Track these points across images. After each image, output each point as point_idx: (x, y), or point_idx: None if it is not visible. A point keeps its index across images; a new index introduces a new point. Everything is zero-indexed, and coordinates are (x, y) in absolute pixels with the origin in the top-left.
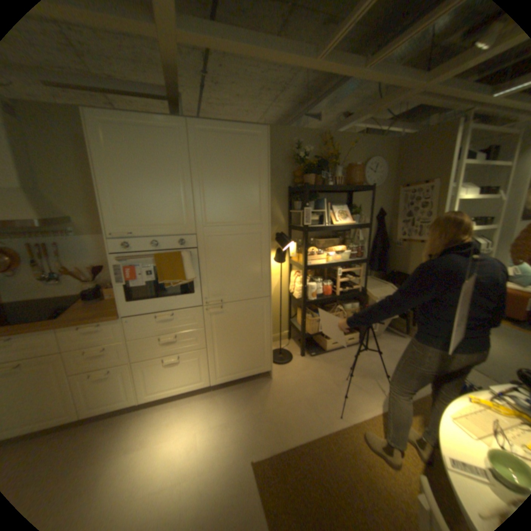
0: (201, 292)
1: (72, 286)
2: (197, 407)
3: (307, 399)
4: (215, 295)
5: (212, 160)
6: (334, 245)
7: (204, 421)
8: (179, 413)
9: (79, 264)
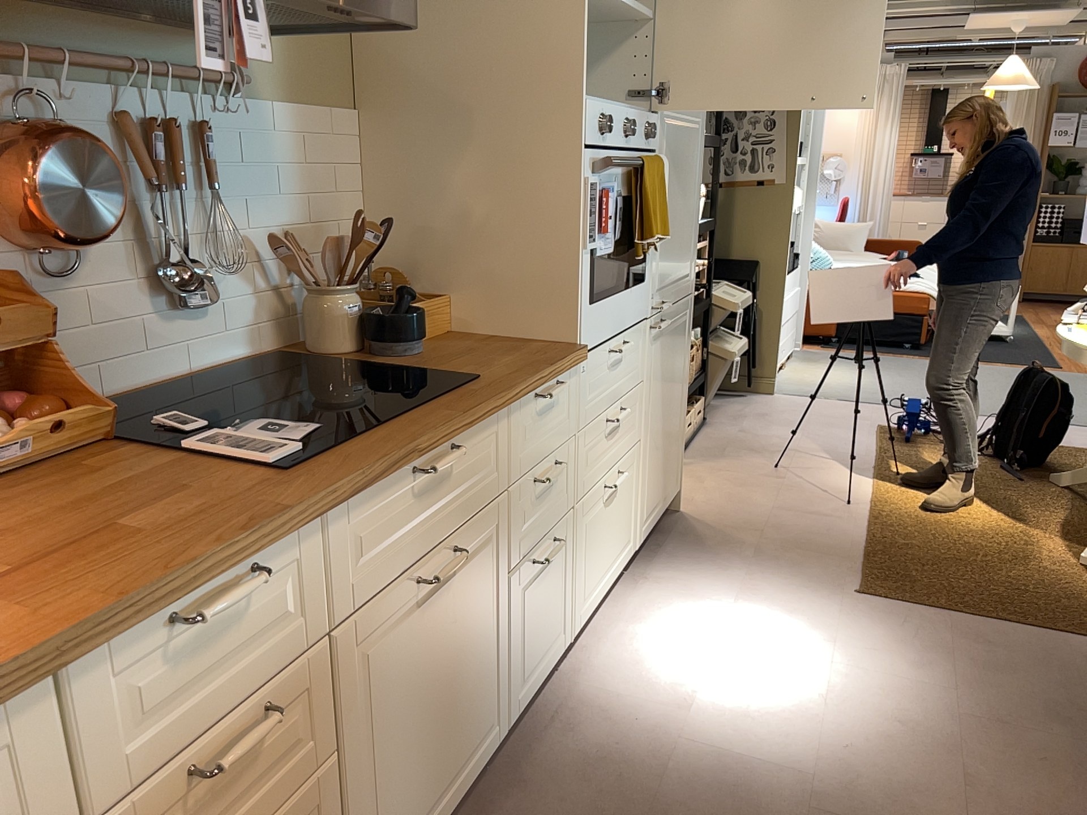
0: (651, 276)
1: (241, 316)
2: (650, 598)
3: (775, 506)
4: (661, 287)
5: None
6: None
7: (705, 602)
8: (640, 621)
9: (261, 220)
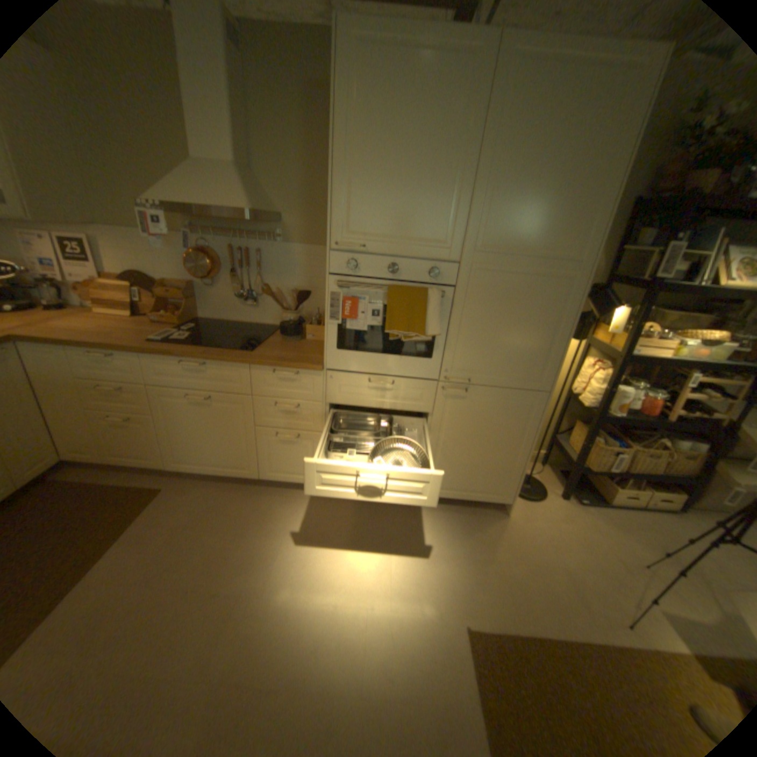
0: (442, 358)
1: (272, 312)
2: (396, 515)
3: (569, 571)
4: (463, 370)
5: (529, 123)
6: (698, 327)
7: (405, 540)
8: (373, 514)
9: (284, 283)
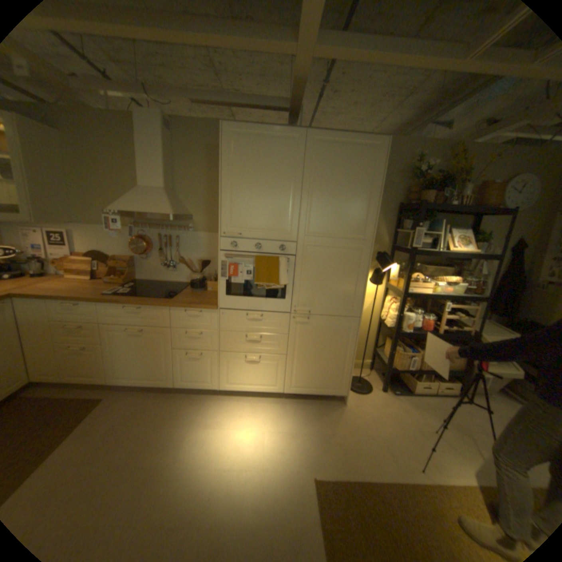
0: (292, 299)
1: (185, 274)
2: (269, 408)
3: (385, 438)
4: (305, 305)
5: (326, 171)
6: (447, 275)
7: (274, 424)
8: (253, 409)
9: (193, 256)
